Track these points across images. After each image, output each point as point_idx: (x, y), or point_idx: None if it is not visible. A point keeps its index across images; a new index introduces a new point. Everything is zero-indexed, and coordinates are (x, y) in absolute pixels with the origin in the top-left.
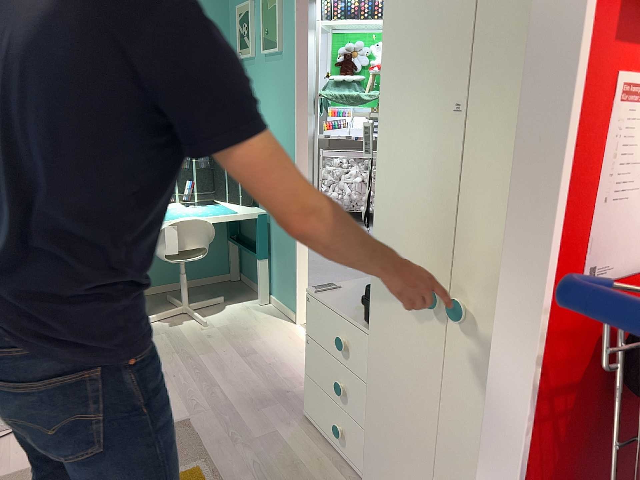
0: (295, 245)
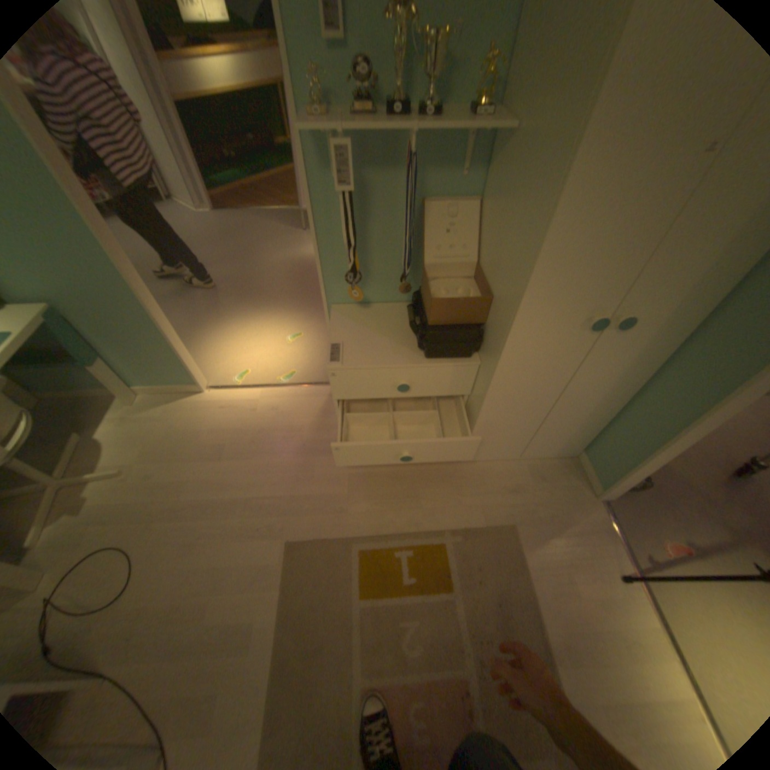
0: (152, 325)
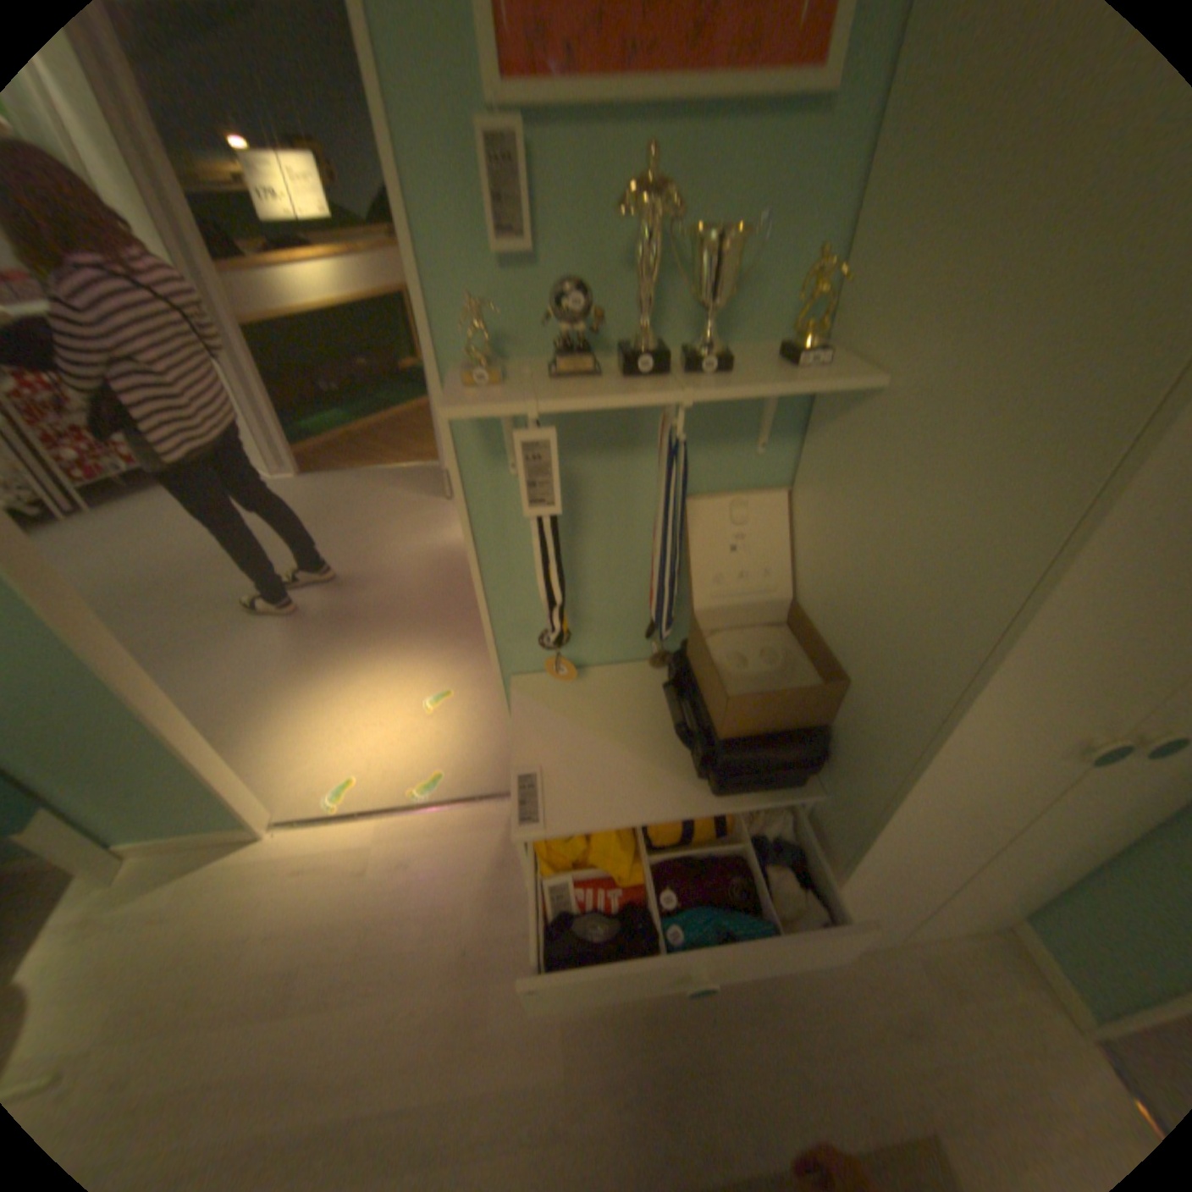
0: (152, 738)
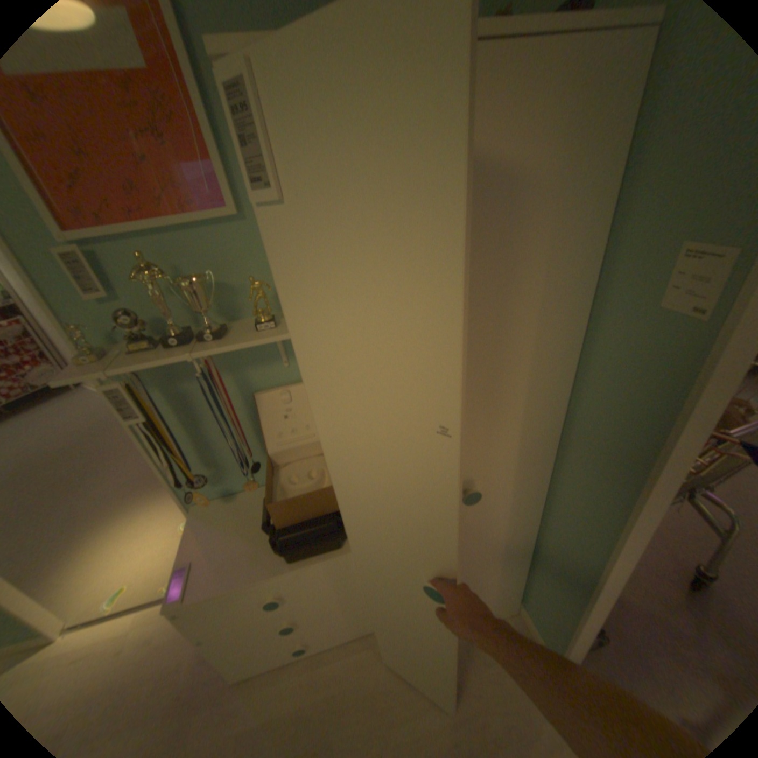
0: None
